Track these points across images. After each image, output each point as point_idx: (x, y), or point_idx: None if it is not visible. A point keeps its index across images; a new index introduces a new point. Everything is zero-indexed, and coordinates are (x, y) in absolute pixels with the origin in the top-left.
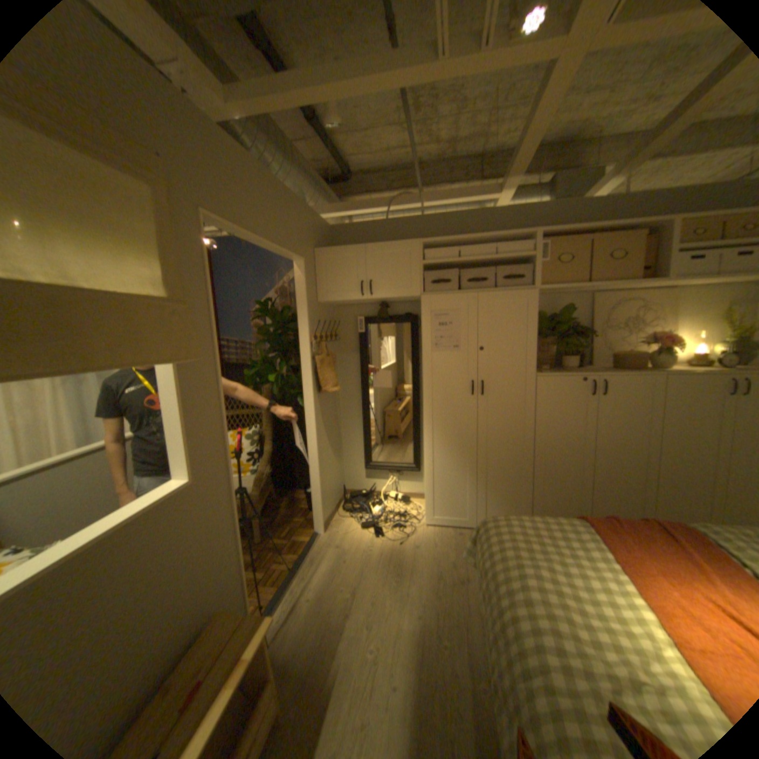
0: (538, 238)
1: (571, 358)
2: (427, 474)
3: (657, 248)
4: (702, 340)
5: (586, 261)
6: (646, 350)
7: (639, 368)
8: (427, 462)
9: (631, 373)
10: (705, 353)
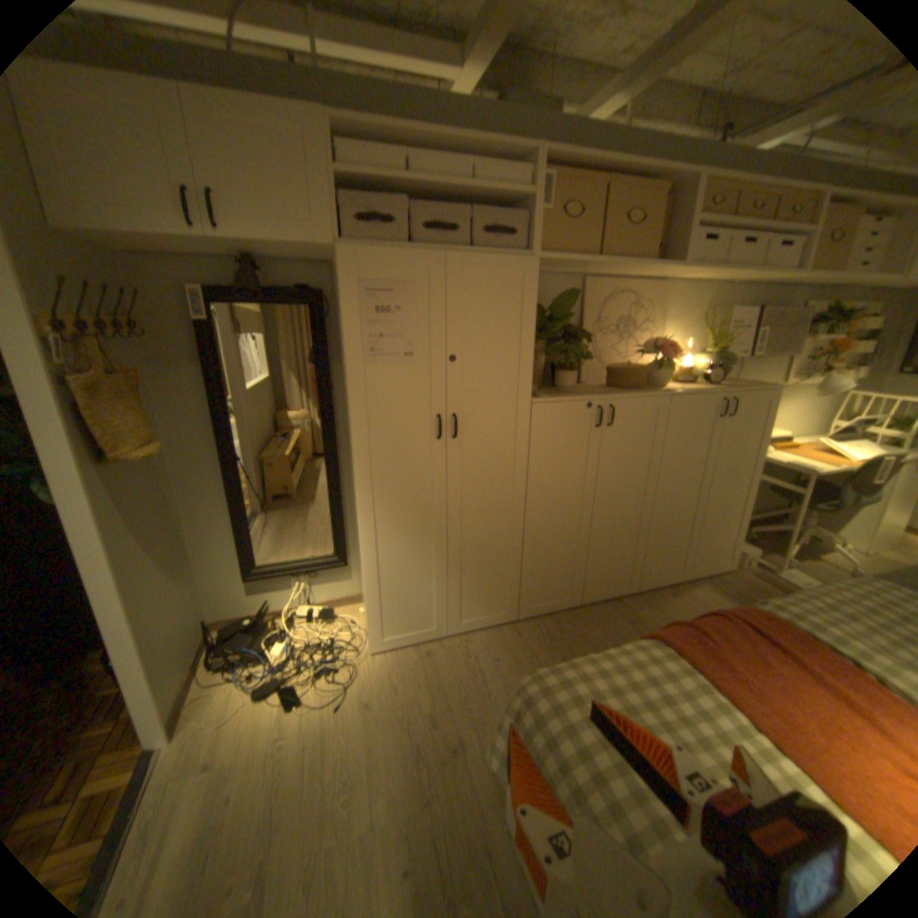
0: (541, 162)
1: (571, 374)
2: (369, 578)
3: (670, 217)
4: (690, 350)
5: (593, 222)
6: (634, 362)
7: (640, 386)
8: (368, 559)
9: (638, 394)
10: (691, 366)
